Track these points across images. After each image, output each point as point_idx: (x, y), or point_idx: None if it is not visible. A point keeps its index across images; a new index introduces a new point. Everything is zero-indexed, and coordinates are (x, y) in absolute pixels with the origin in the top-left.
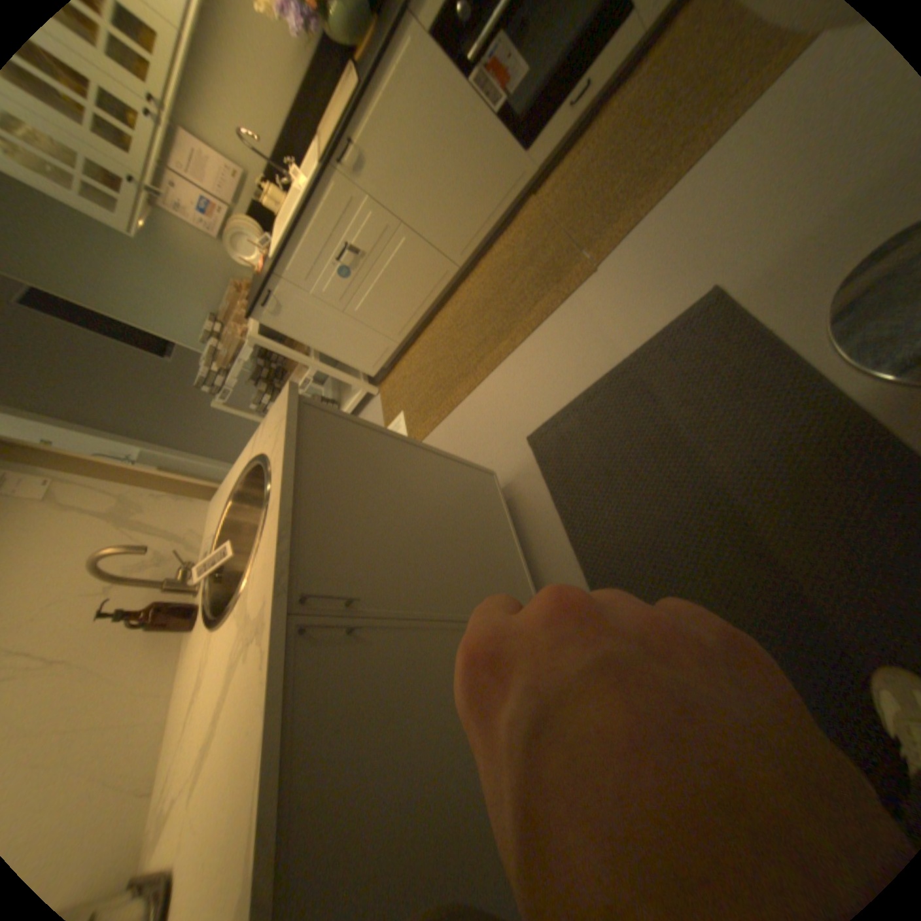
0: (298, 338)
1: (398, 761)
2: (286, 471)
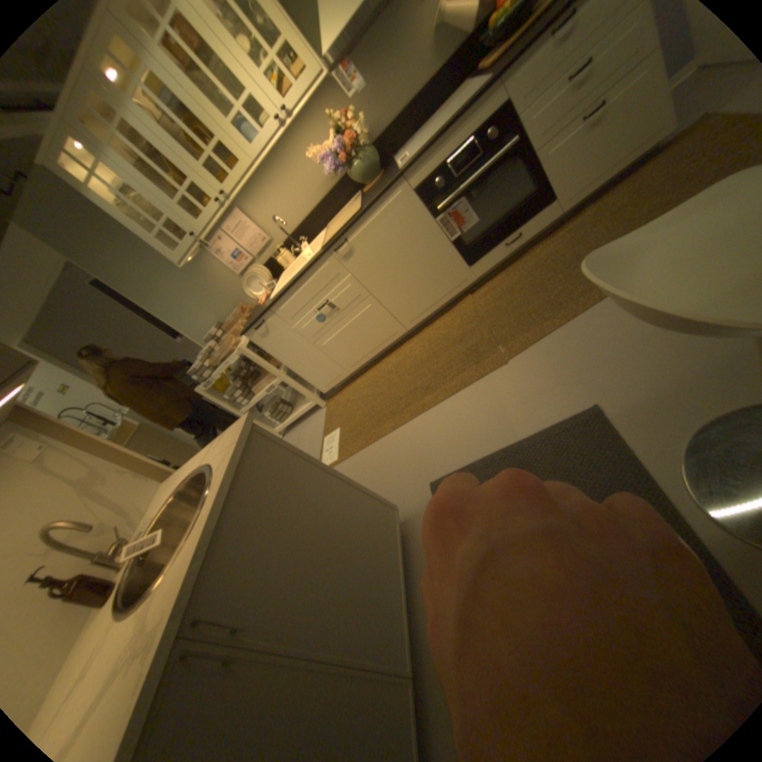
0: (275, 356)
1: None
2: (220, 494)
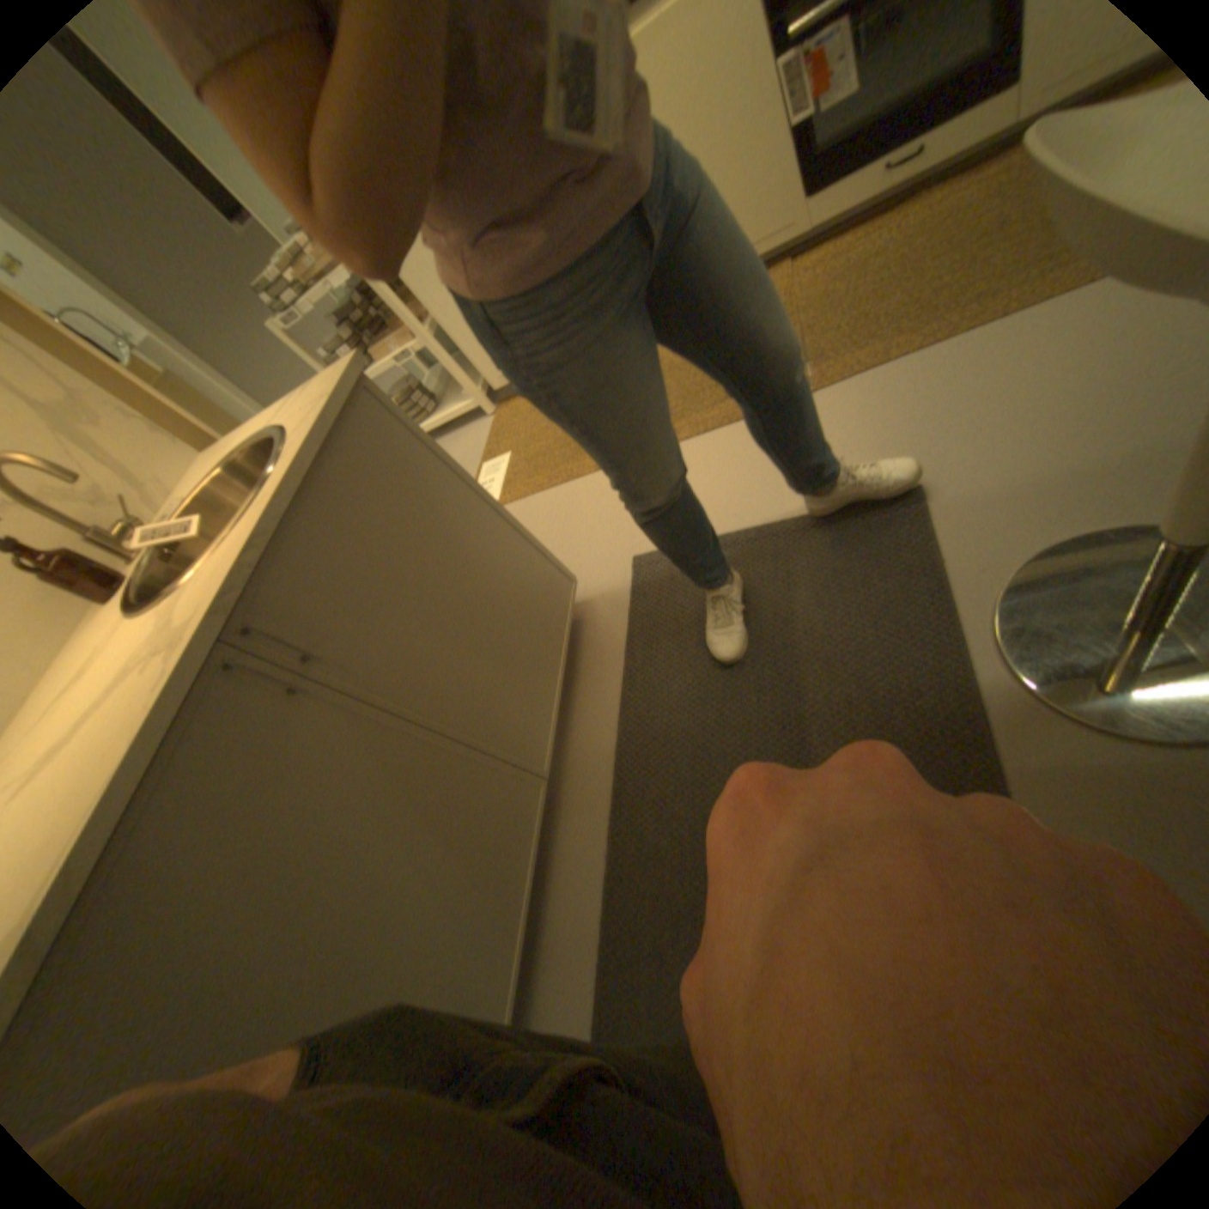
0: (416, 293)
1: (282, 859)
2: (295, 467)
